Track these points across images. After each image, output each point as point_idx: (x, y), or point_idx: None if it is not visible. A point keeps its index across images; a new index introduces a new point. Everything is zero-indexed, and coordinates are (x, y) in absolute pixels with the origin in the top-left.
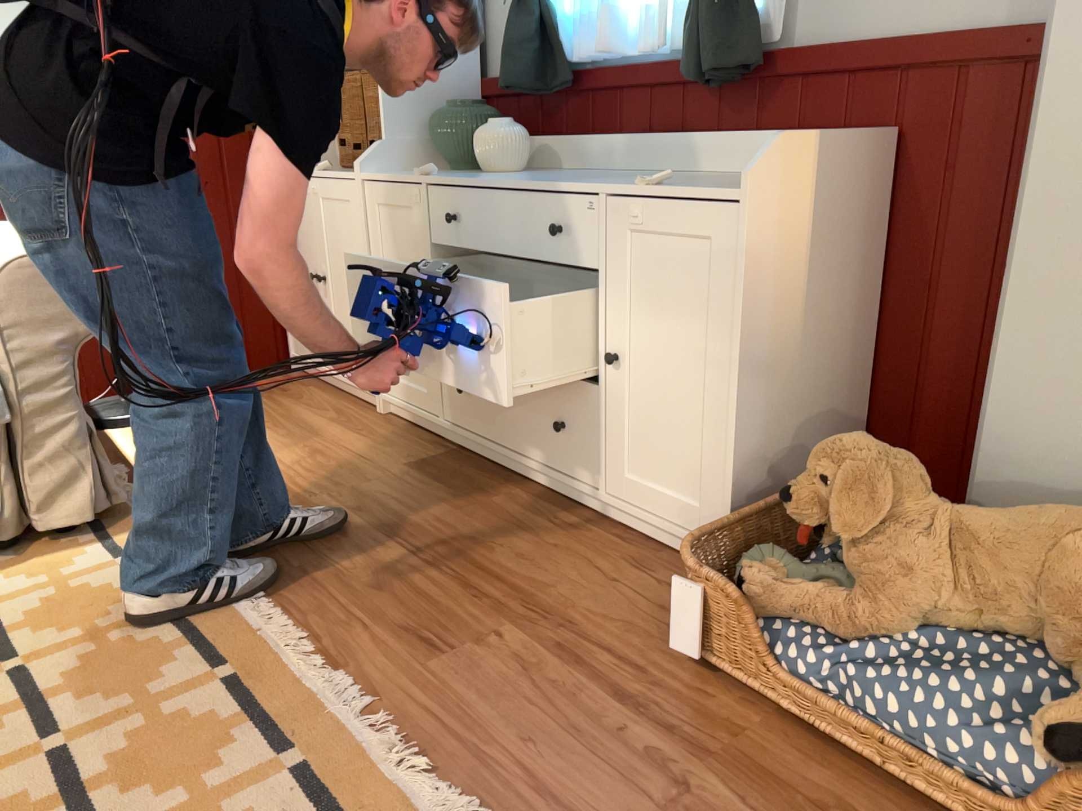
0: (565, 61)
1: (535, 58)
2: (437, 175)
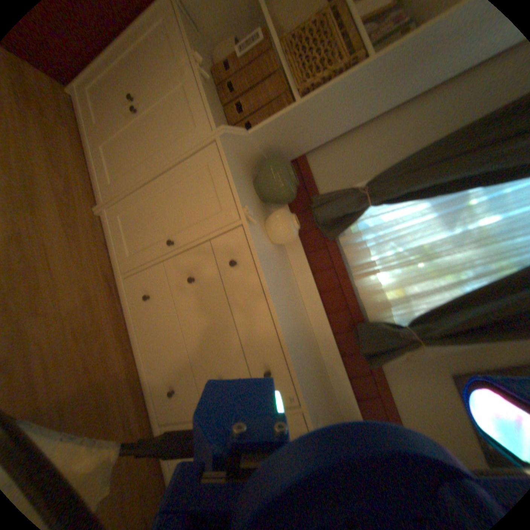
0: (339, 237)
1: (337, 221)
2: (252, 224)
